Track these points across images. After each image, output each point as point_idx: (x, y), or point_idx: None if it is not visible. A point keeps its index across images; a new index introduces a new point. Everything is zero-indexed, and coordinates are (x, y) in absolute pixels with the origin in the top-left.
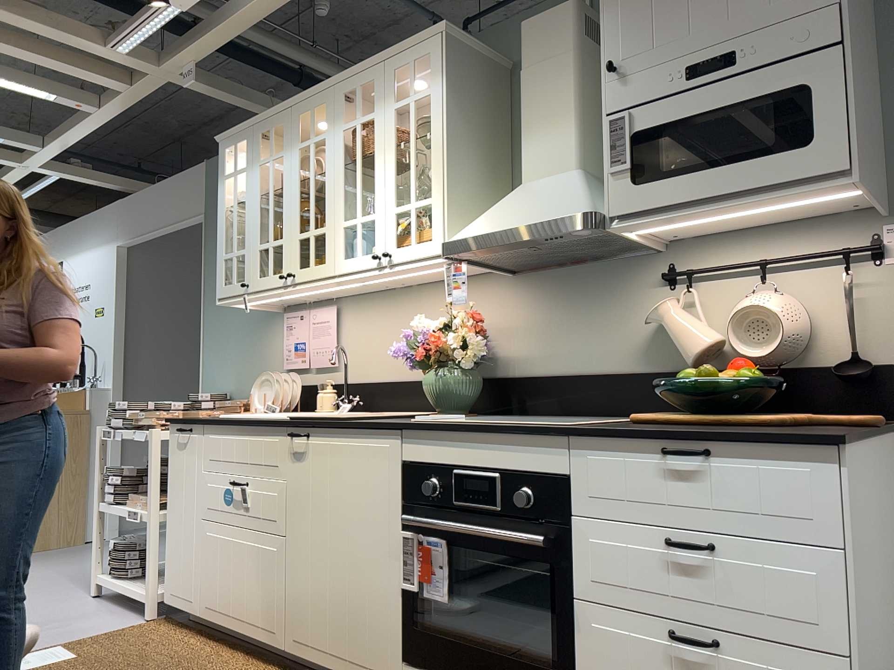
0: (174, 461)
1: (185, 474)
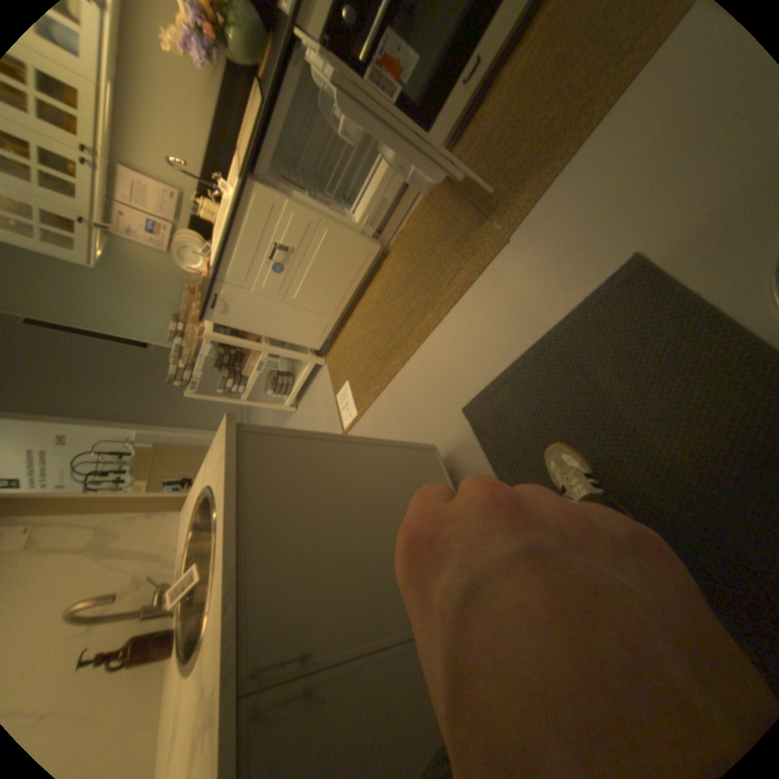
0: (235, 320)
1: (248, 310)
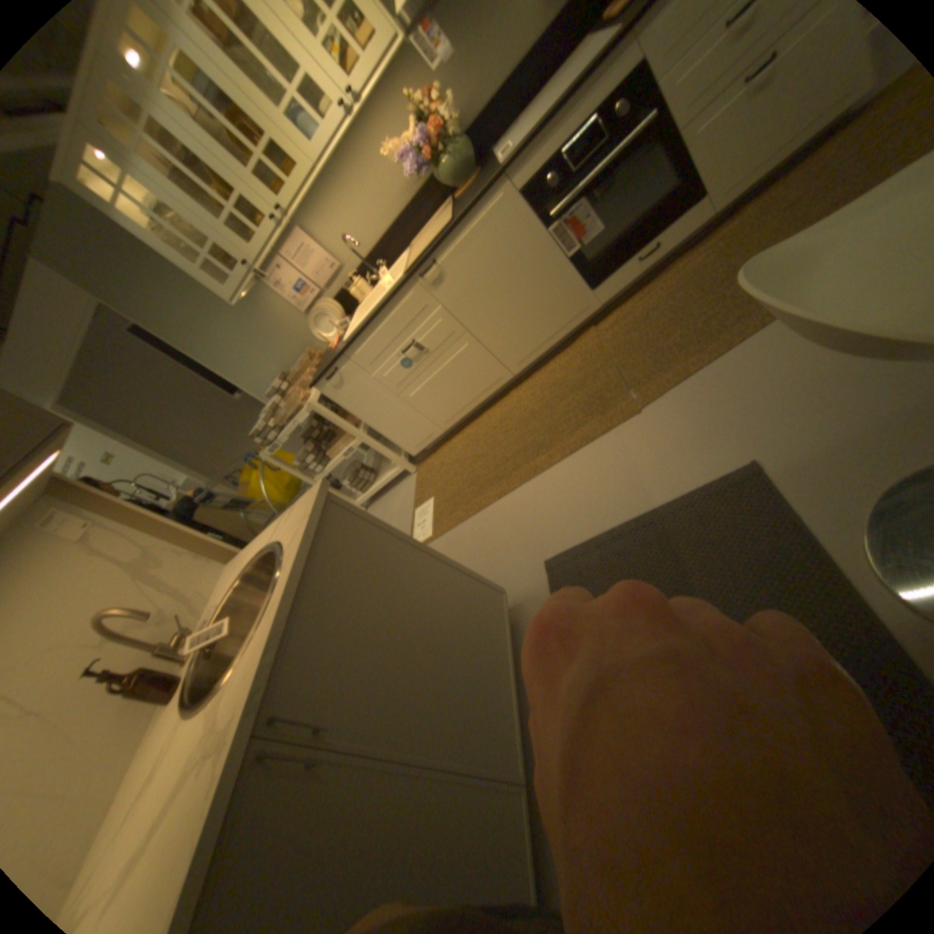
0: (344, 397)
1: (361, 392)
